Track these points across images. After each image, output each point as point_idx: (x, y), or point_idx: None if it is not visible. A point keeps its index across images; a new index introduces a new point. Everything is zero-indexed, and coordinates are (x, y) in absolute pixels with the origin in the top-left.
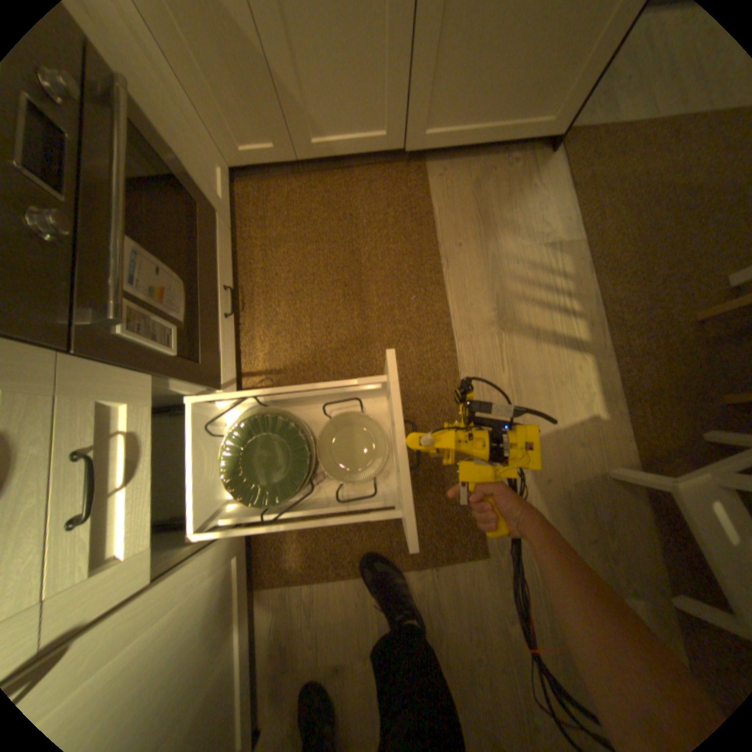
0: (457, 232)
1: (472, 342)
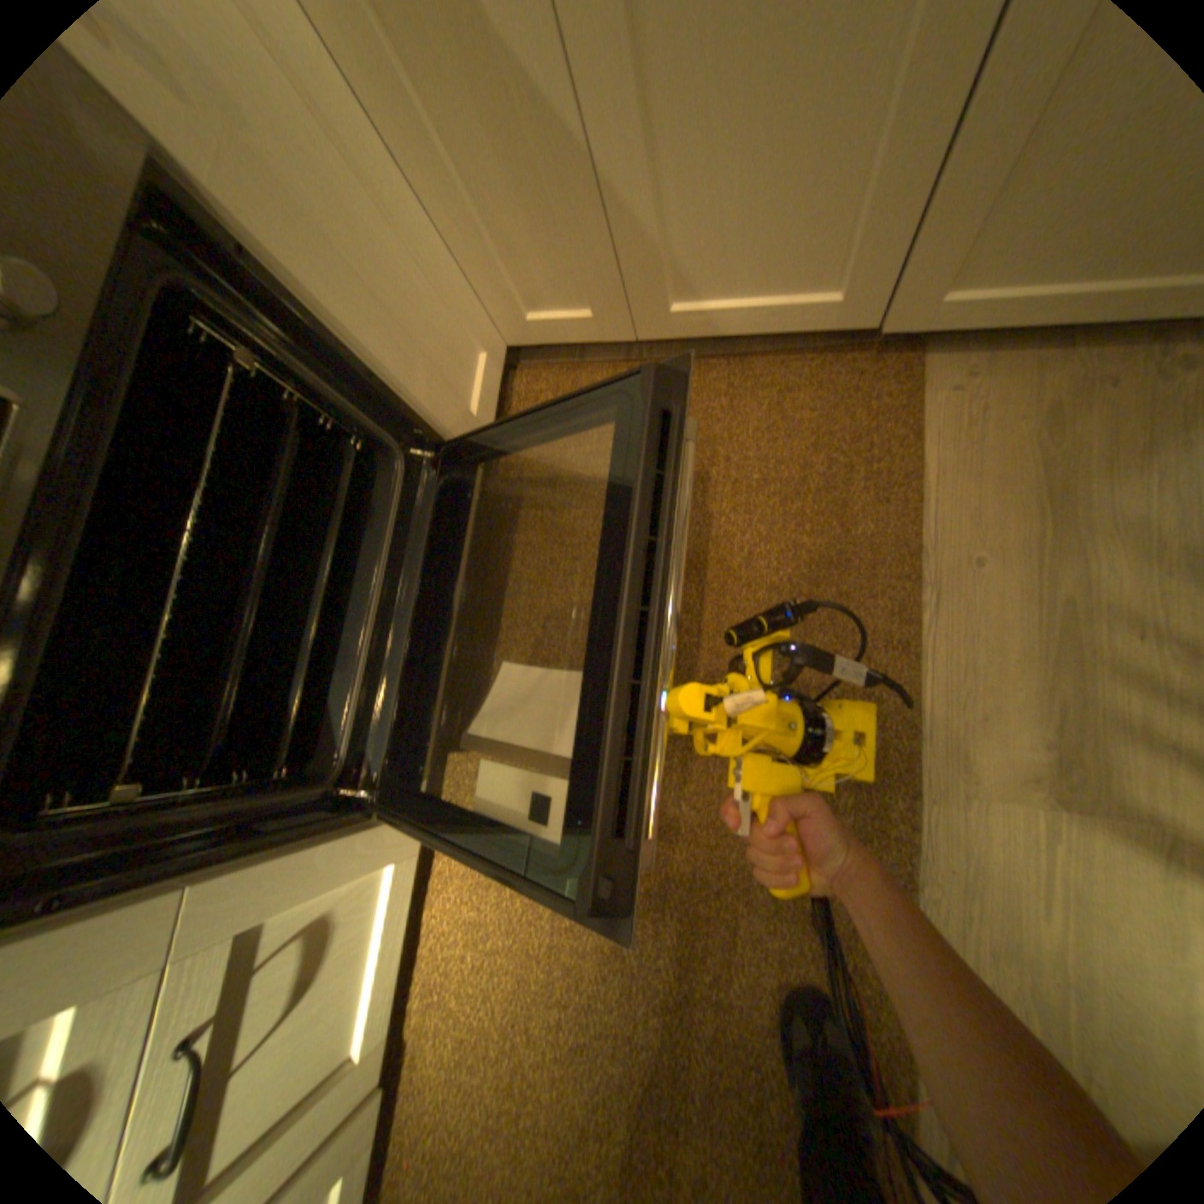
0: (984, 527)
1: (977, 817)
